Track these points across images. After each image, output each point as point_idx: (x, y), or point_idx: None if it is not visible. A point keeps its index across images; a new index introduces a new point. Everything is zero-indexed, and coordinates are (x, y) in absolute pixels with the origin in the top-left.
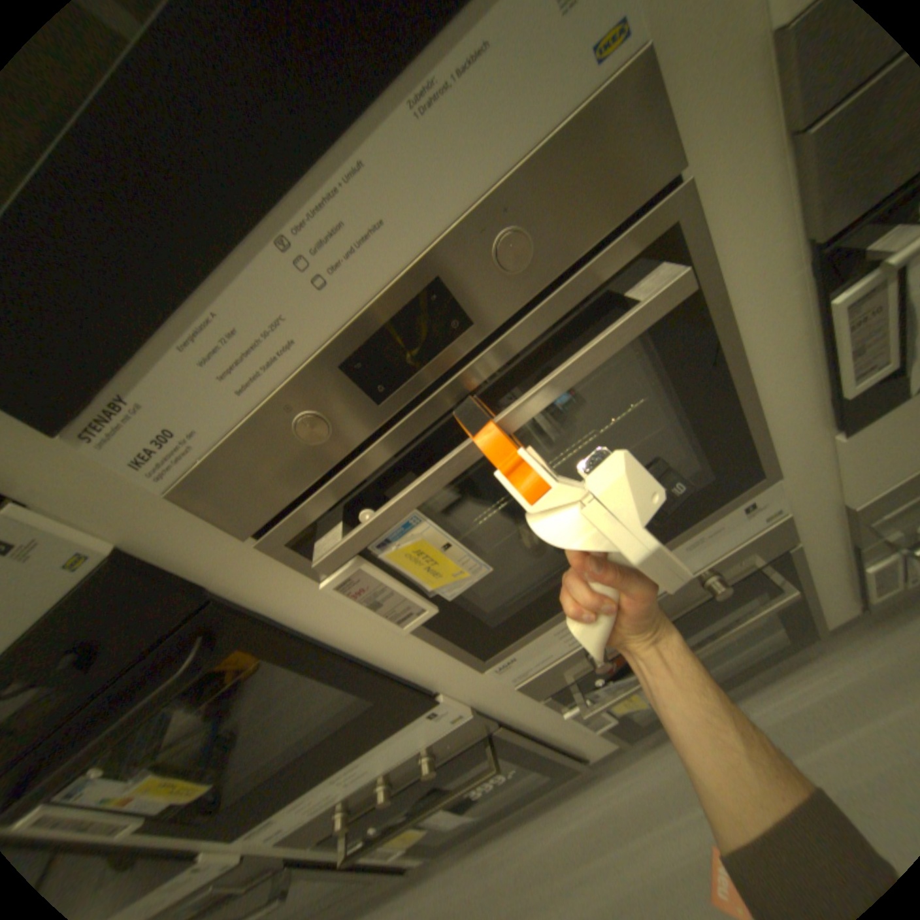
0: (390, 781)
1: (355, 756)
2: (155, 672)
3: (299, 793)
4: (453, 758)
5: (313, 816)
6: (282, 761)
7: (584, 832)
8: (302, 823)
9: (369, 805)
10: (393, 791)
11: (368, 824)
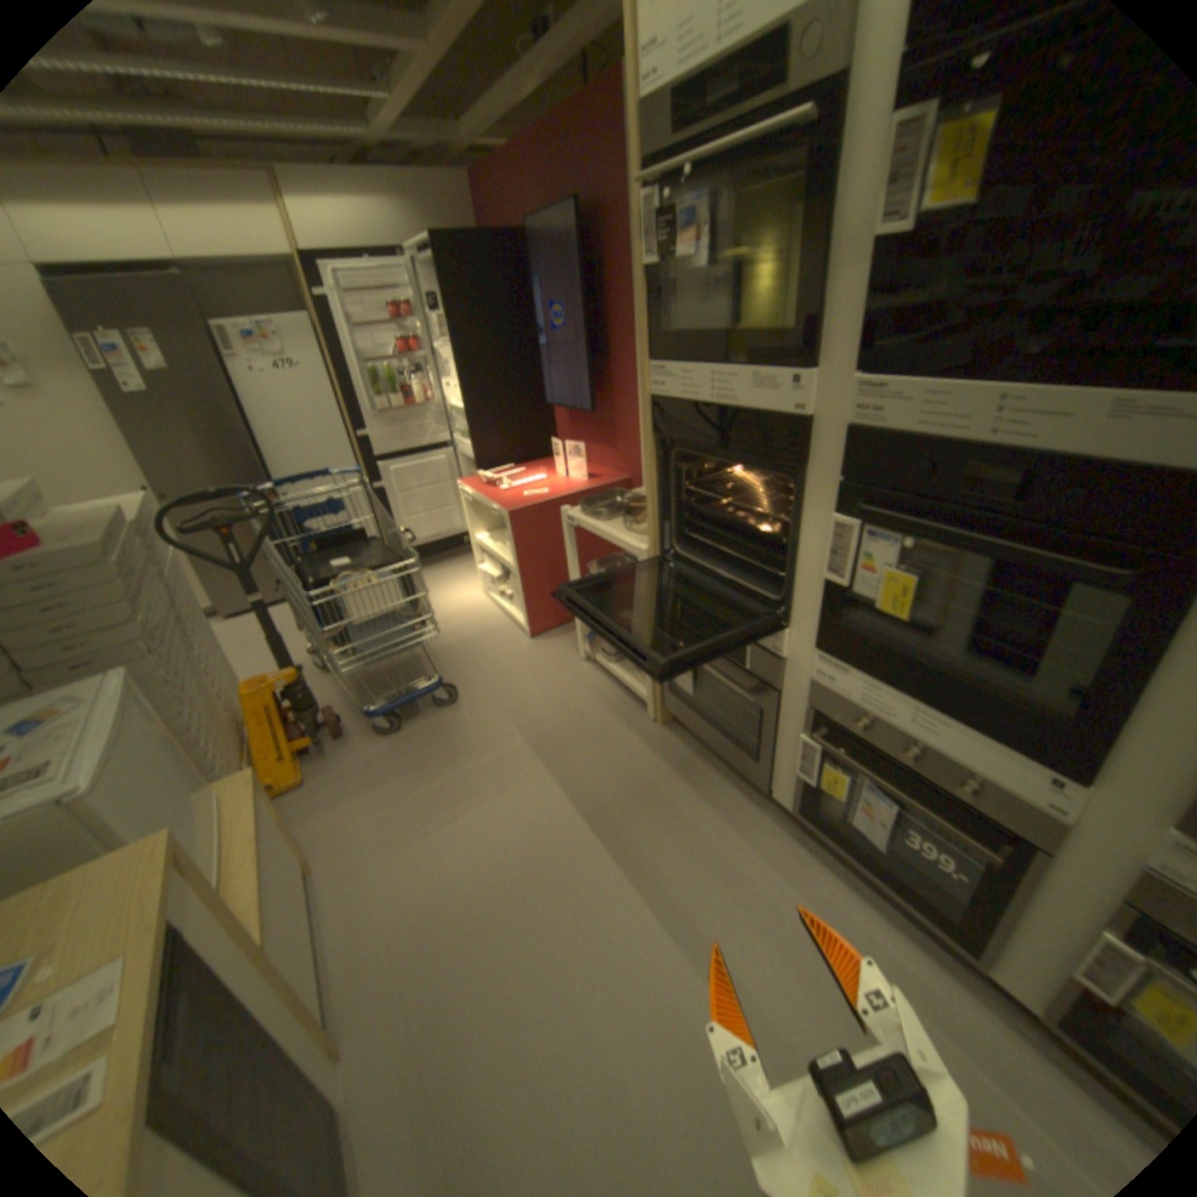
0: (934, 762)
1: (972, 725)
2: (1097, 554)
3: (899, 688)
4: (991, 817)
5: (864, 705)
6: (942, 666)
7: (912, 974)
8: (852, 698)
9: (885, 749)
10: (918, 766)
11: (853, 751)
